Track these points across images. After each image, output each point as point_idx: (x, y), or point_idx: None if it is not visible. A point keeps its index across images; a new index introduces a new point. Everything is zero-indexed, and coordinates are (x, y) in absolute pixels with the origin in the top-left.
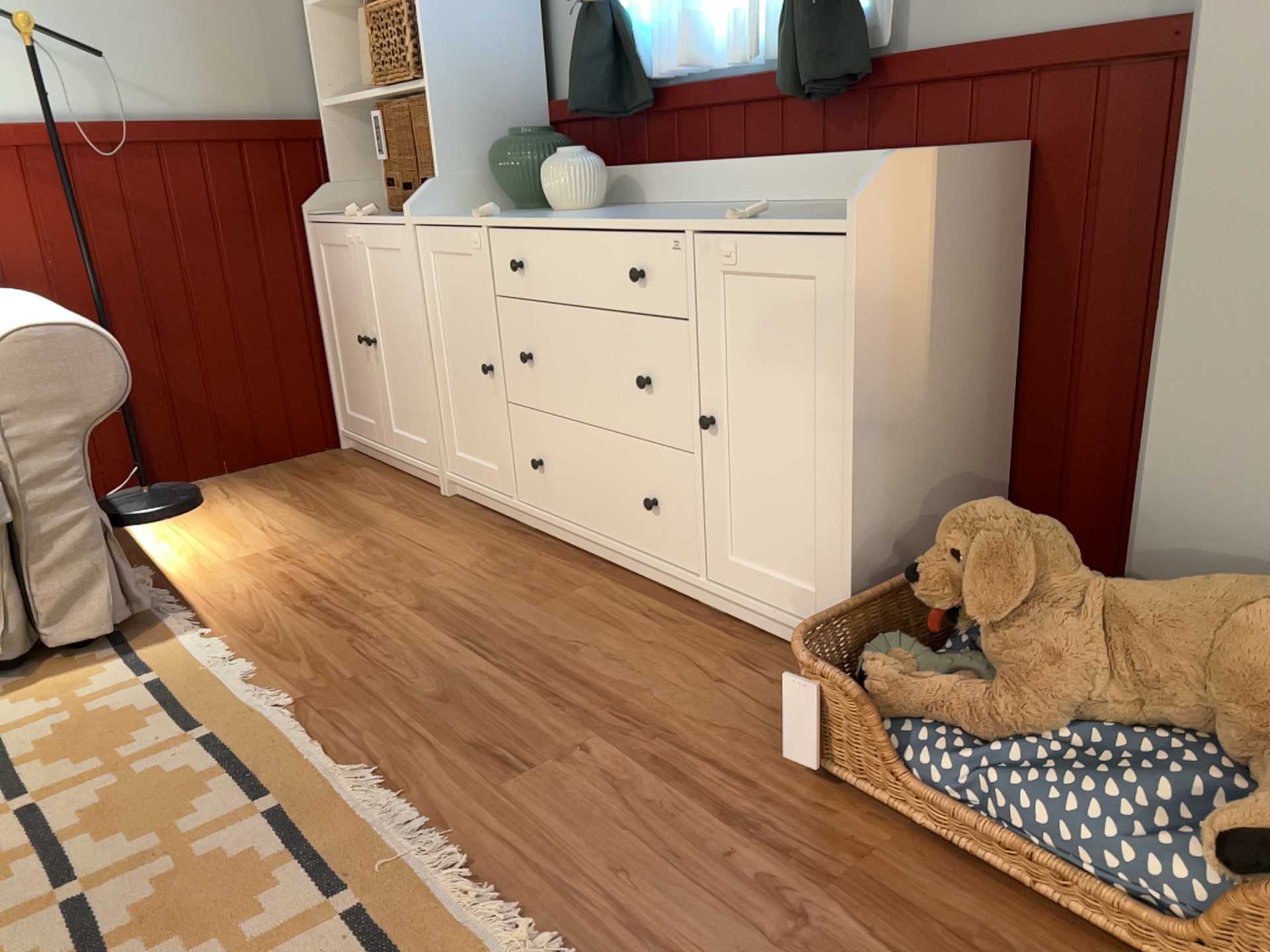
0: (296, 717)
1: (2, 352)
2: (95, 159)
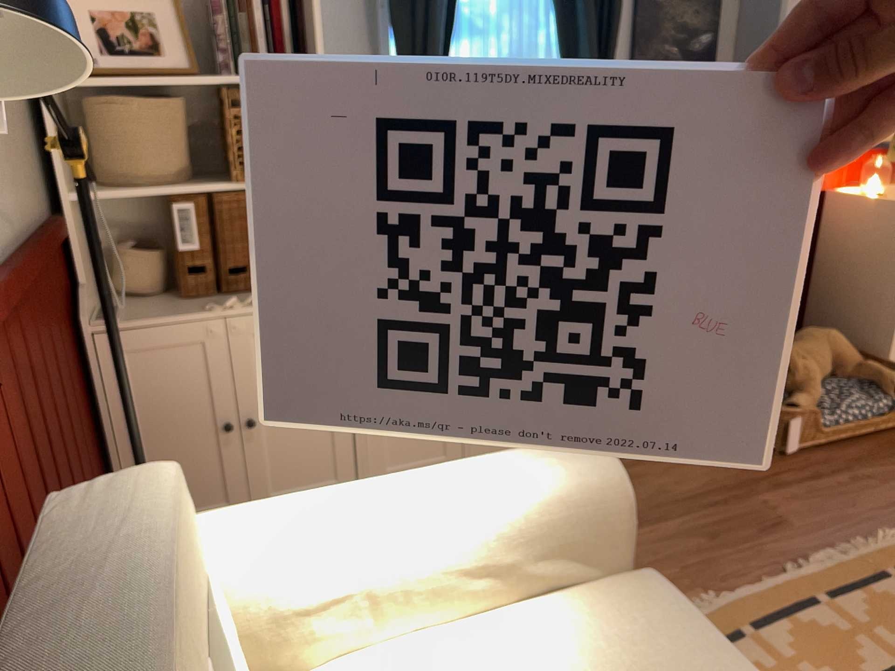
0: (729, 594)
1: (621, 488)
2: (3, 316)
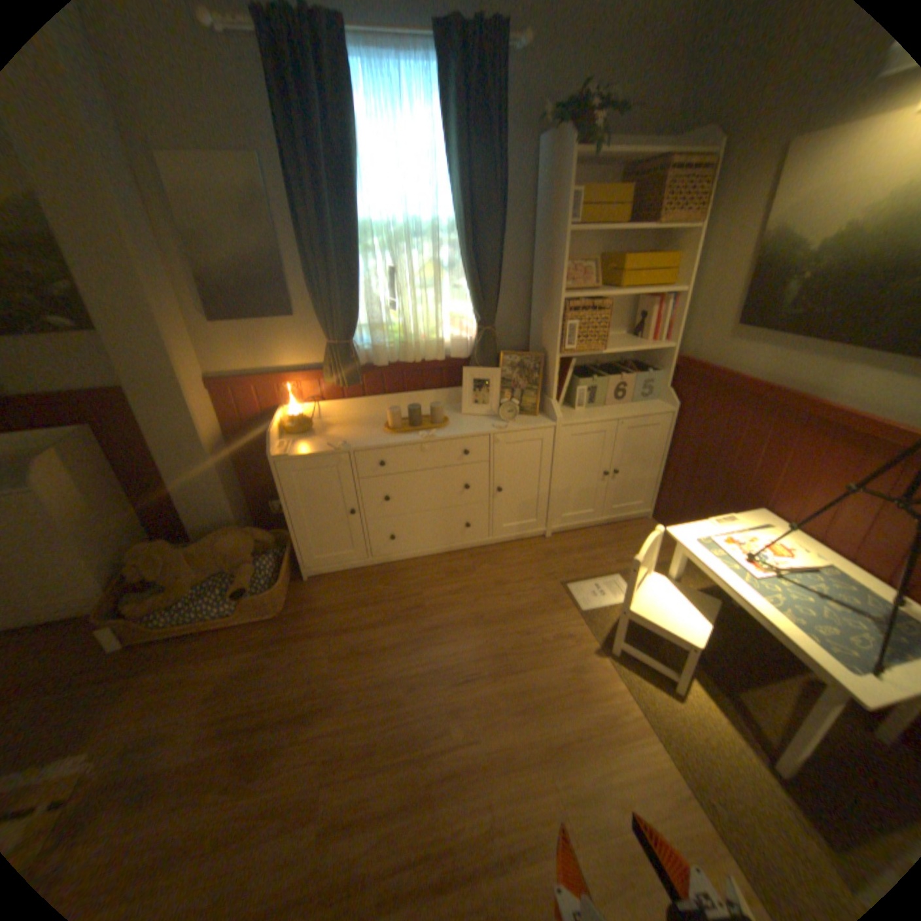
0: None
1: None
2: None
